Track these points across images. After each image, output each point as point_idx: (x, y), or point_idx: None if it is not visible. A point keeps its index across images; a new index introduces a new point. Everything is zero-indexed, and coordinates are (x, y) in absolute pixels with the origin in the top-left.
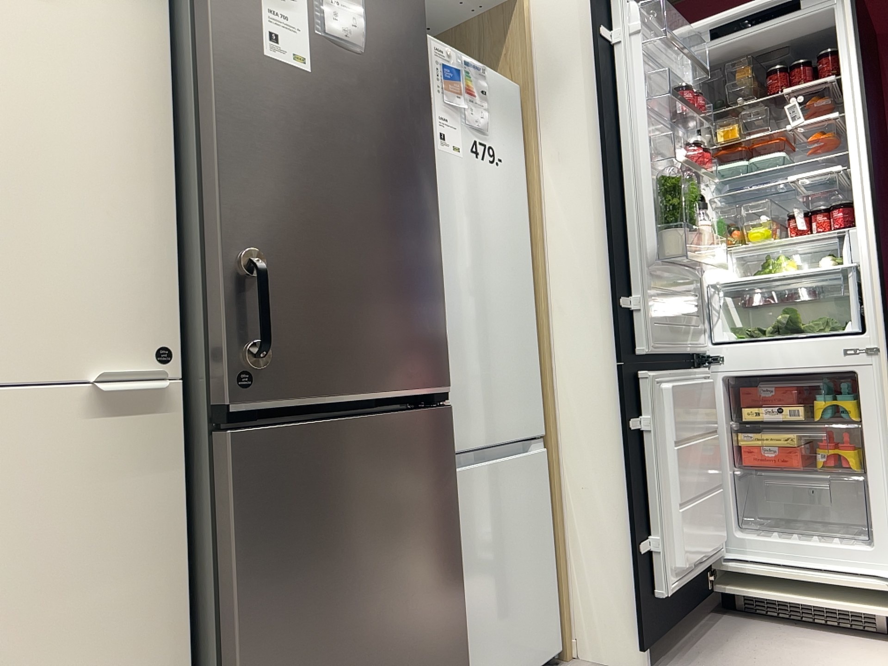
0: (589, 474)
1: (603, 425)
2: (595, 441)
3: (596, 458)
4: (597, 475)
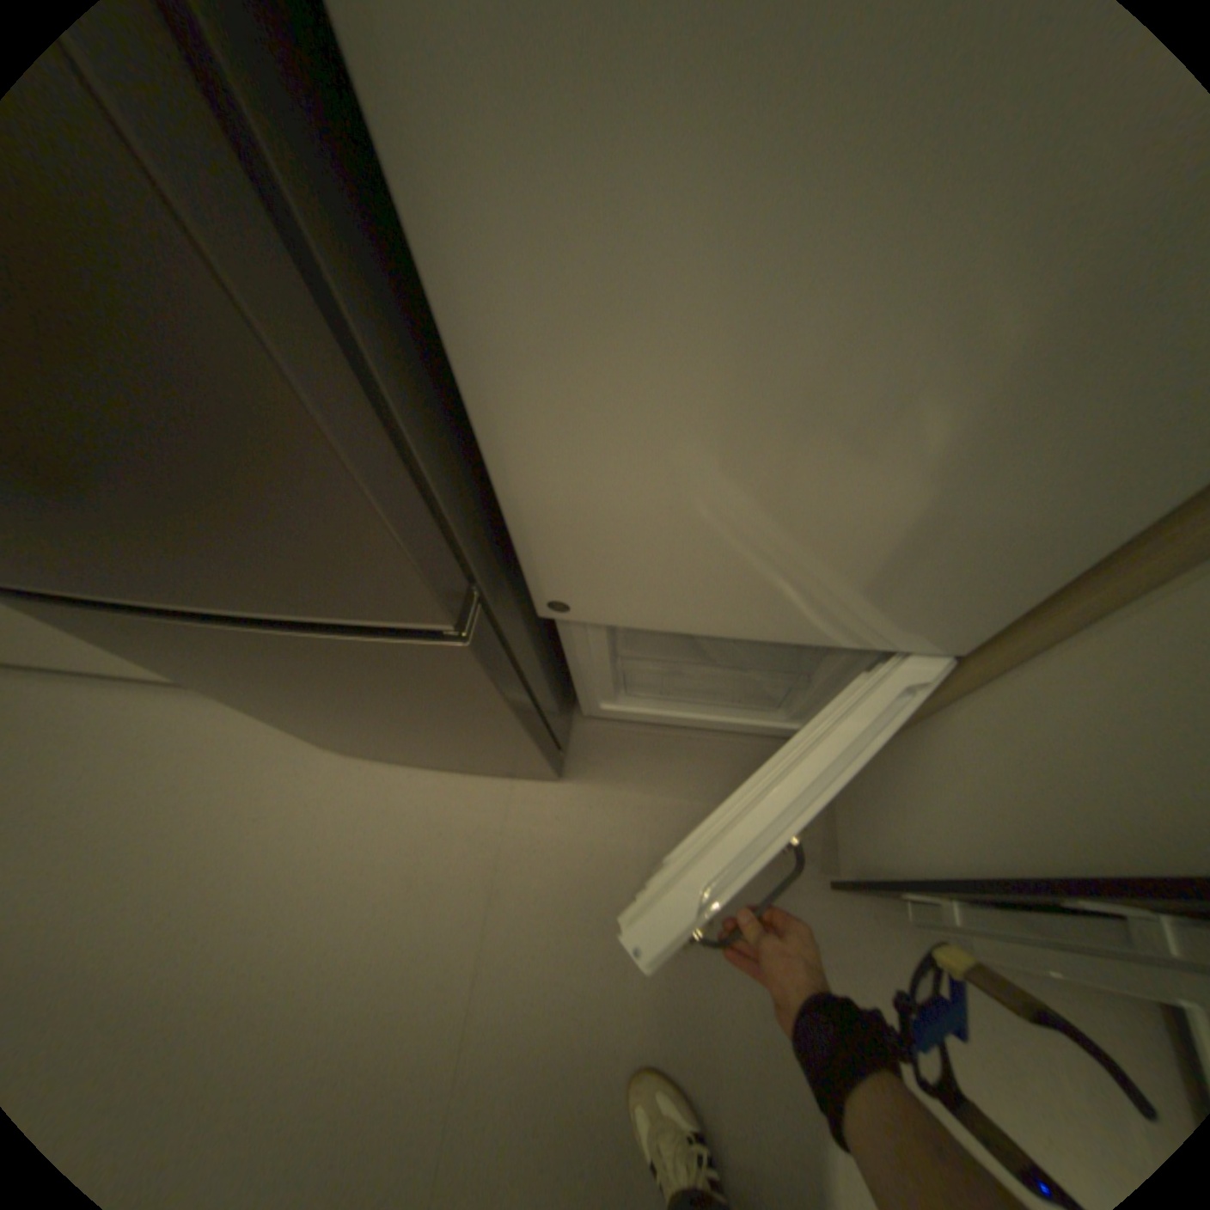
0: (973, 761)
1: (1069, 790)
2: (1029, 767)
3: (1001, 775)
4: (978, 782)
